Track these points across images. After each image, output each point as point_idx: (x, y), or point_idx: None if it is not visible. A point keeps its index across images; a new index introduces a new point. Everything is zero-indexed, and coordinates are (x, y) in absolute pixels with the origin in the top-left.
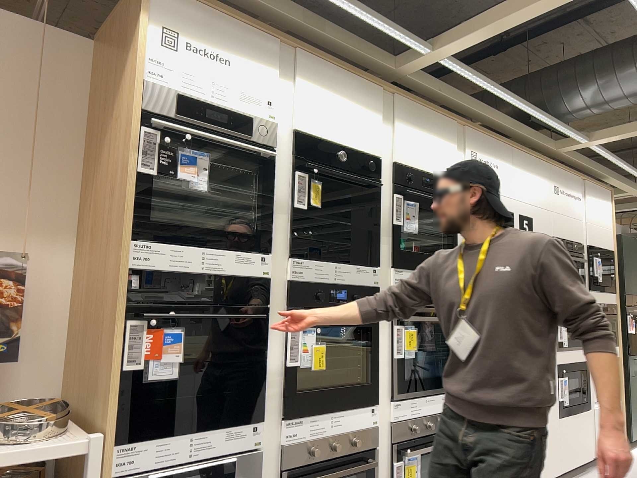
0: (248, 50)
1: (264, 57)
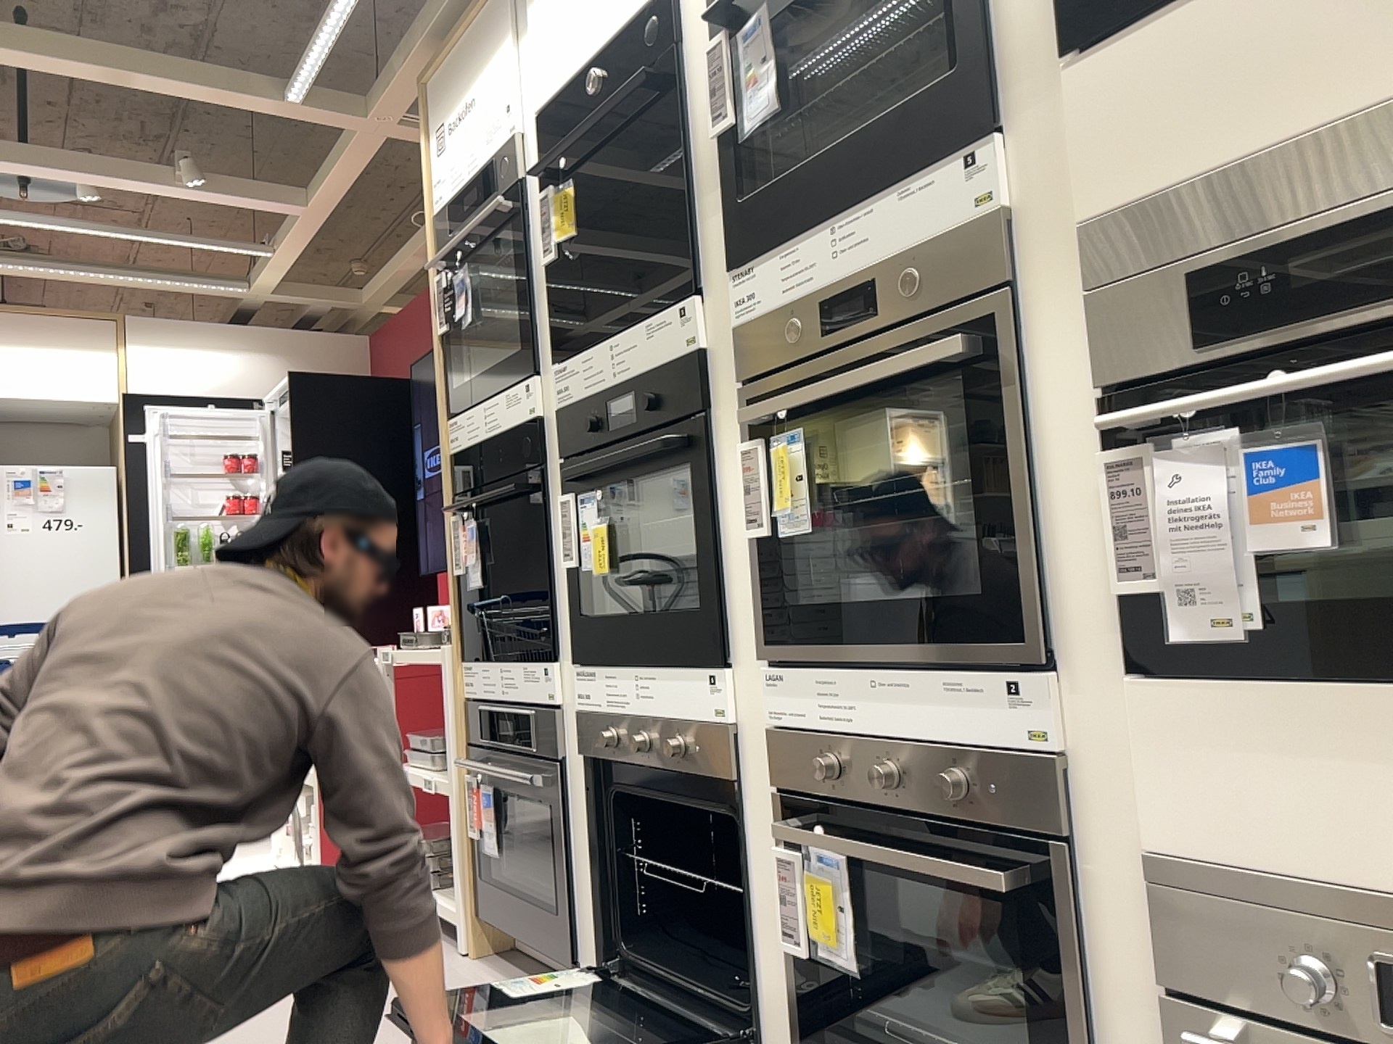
0: (479, 50)
1: (492, 34)
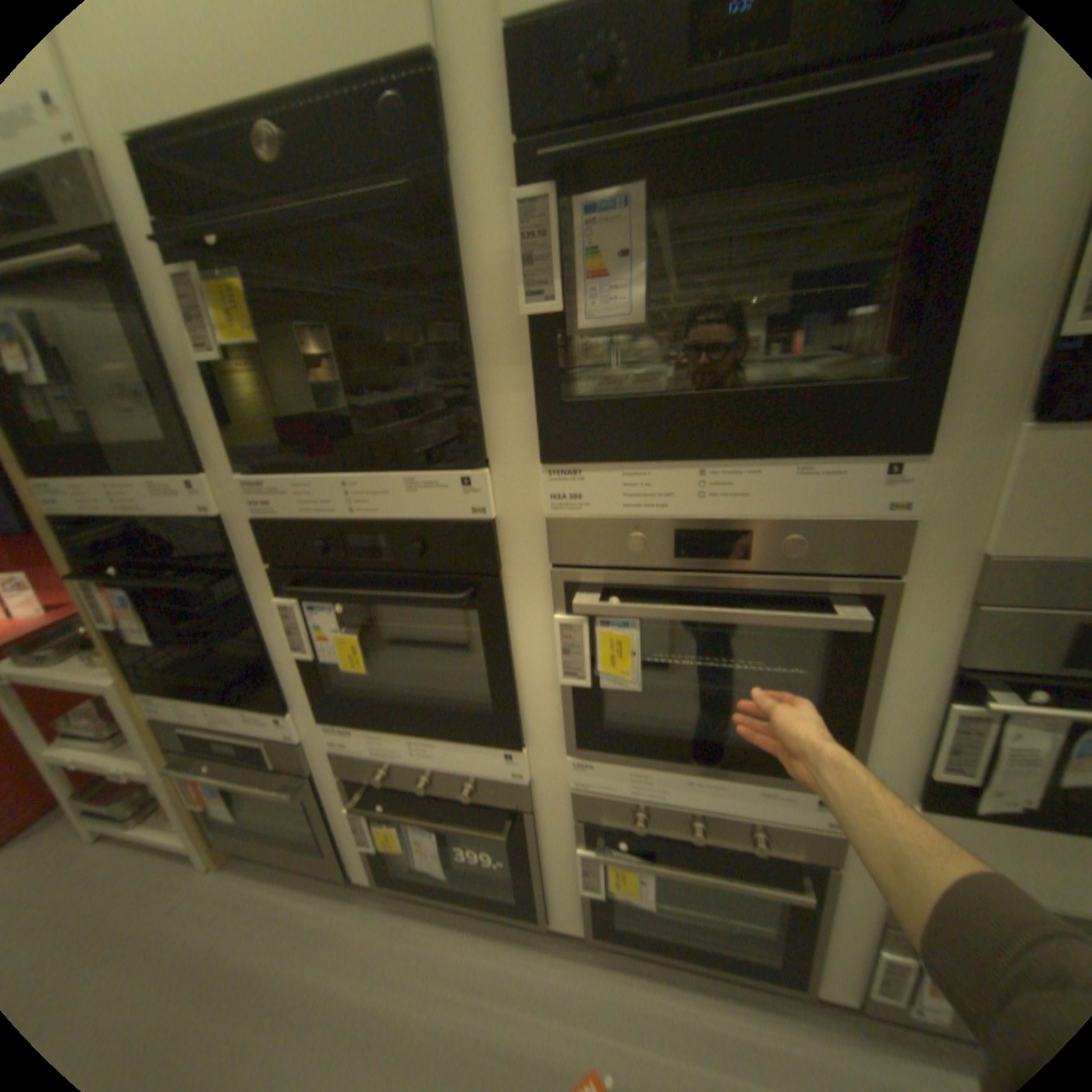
0: None
1: None
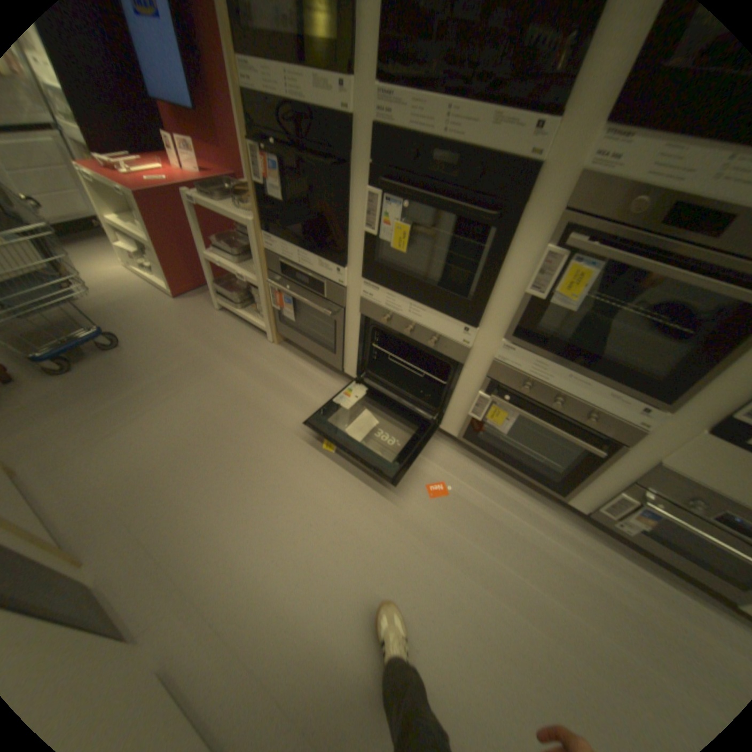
0: None
1: None
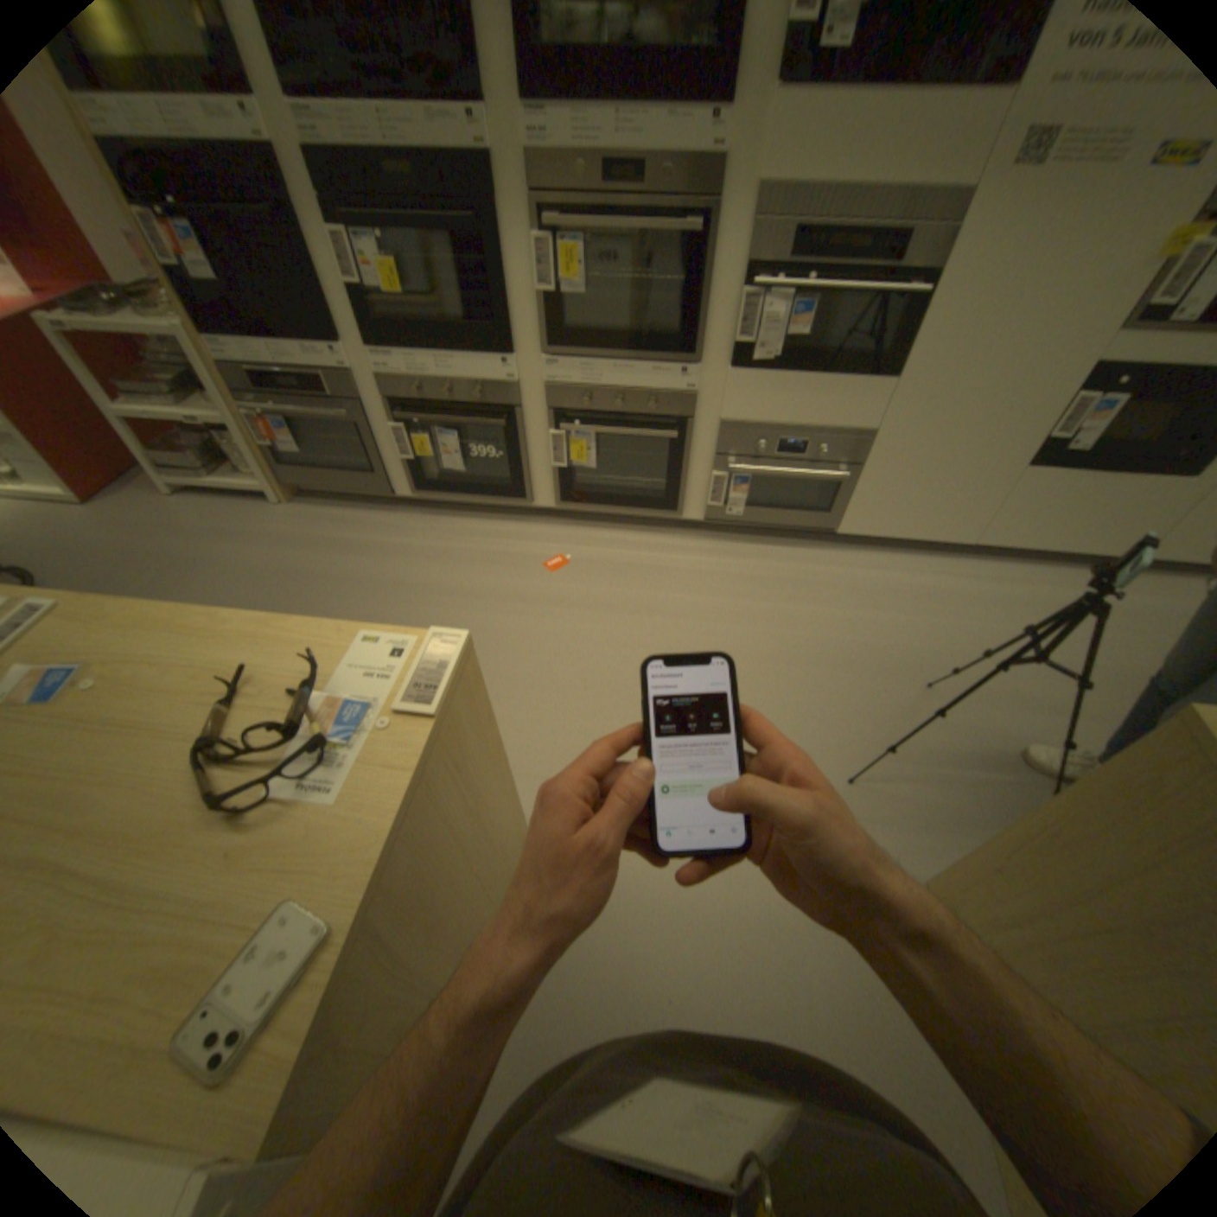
0: None
1: None
